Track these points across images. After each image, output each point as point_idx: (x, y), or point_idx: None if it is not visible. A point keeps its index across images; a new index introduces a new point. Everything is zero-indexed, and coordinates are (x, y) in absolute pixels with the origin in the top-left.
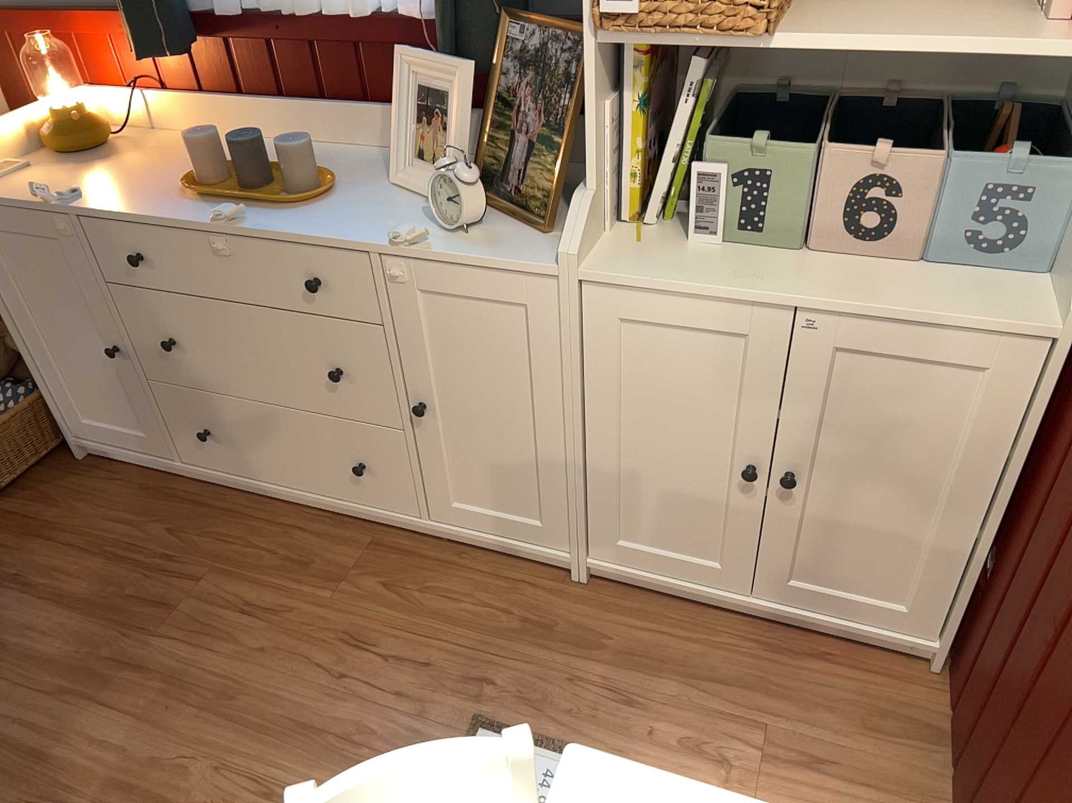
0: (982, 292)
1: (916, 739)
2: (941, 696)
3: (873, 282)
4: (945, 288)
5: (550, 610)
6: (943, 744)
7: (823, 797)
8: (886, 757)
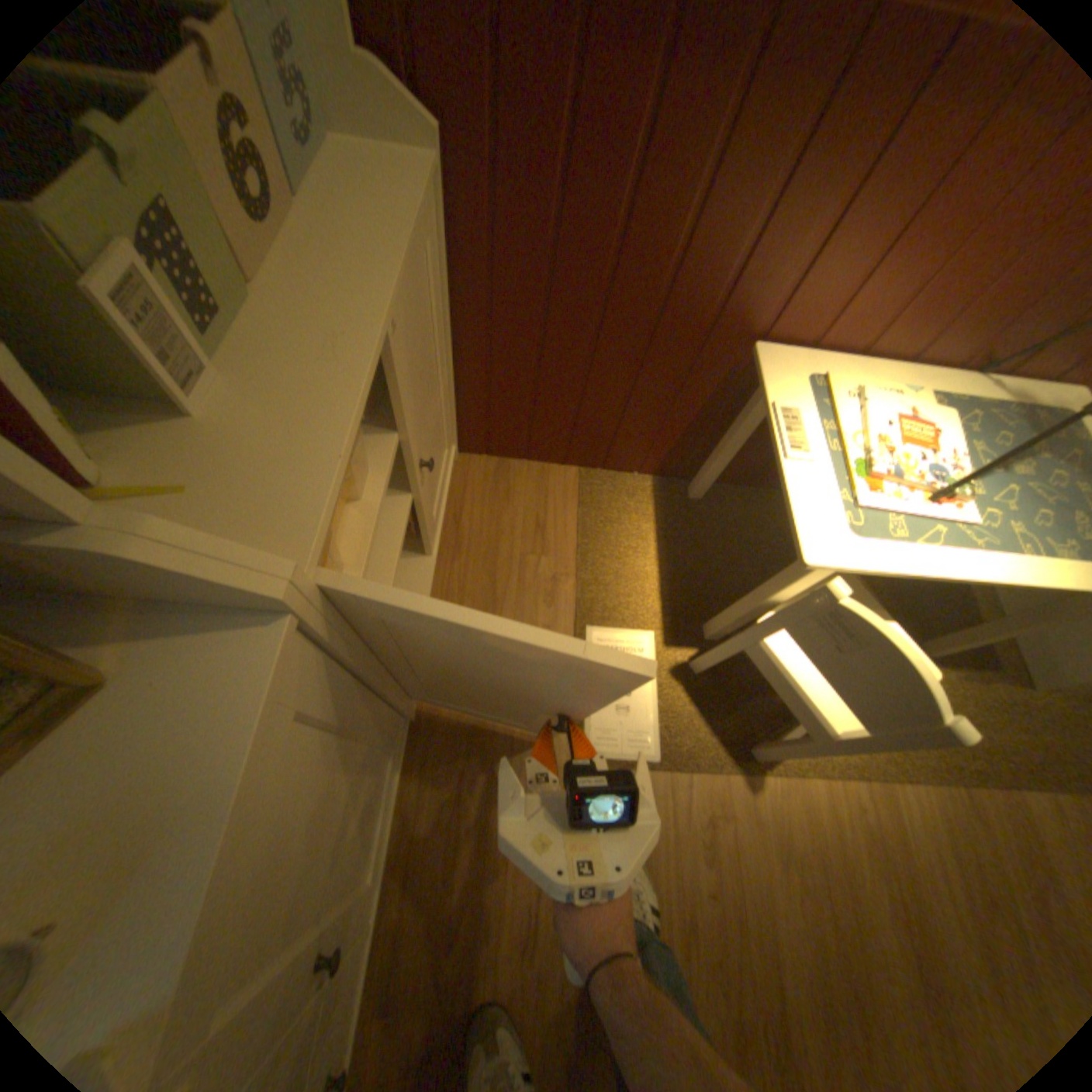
0: (360, 172)
1: (511, 473)
2: (477, 456)
3: (337, 237)
4: (353, 192)
5: (453, 734)
6: (512, 460)
7: (563, 522)
8: (528, 489)
